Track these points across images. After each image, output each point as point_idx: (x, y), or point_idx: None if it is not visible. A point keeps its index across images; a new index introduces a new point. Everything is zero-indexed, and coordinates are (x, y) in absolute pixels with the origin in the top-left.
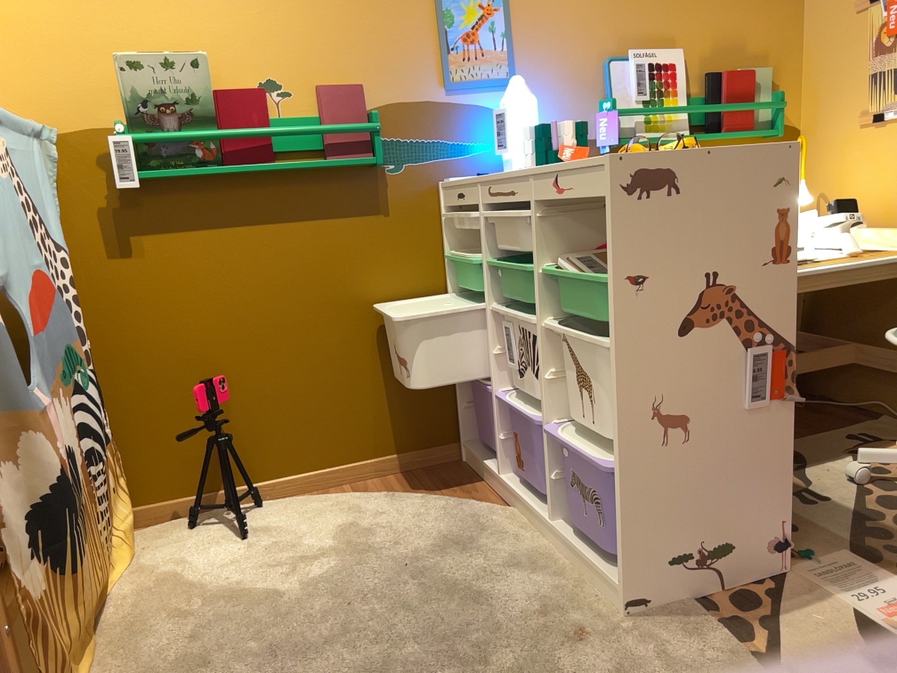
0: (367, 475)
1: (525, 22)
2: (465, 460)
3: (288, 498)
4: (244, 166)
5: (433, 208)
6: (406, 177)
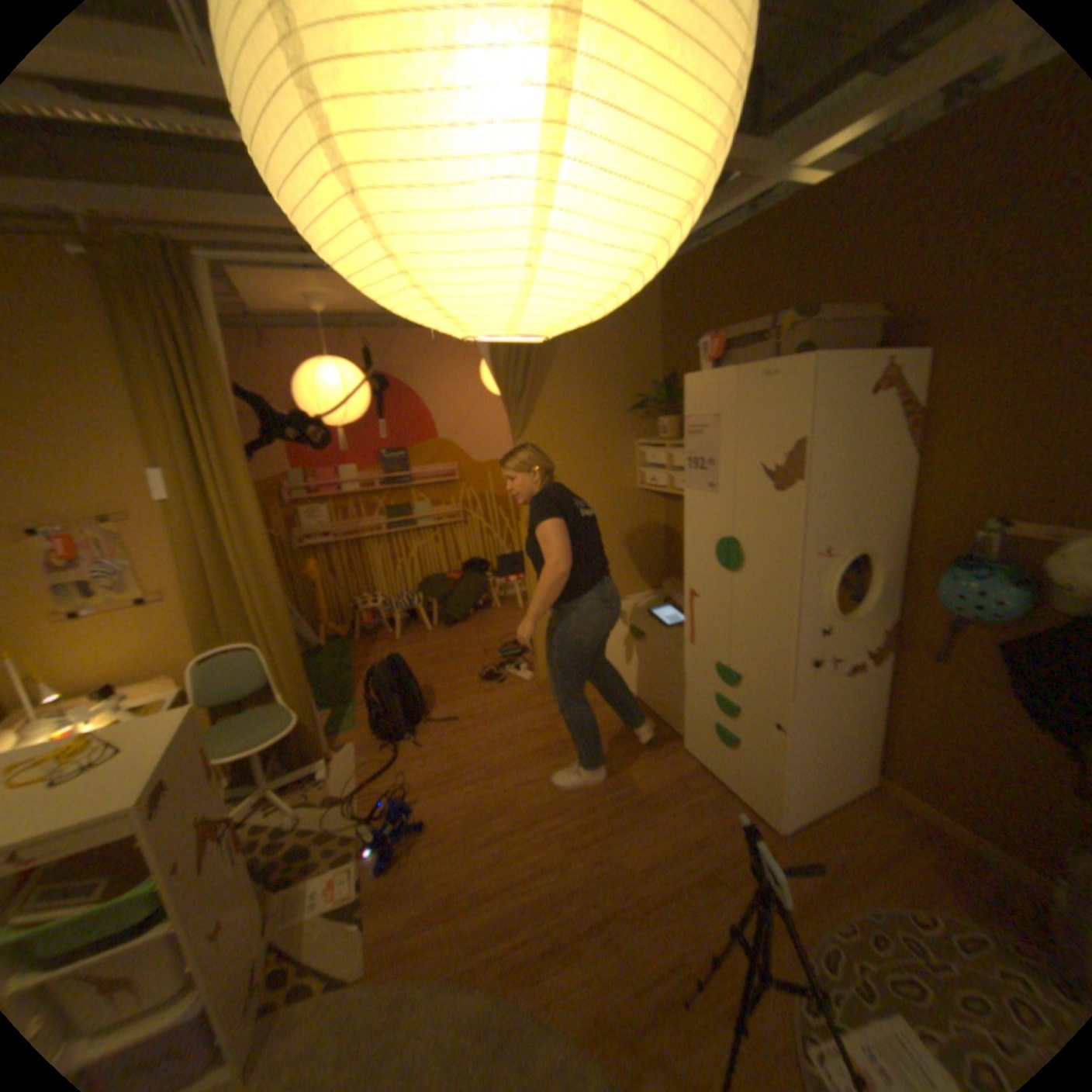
0: None
1: None
2: None
3: None
4: None
5: None
6: None
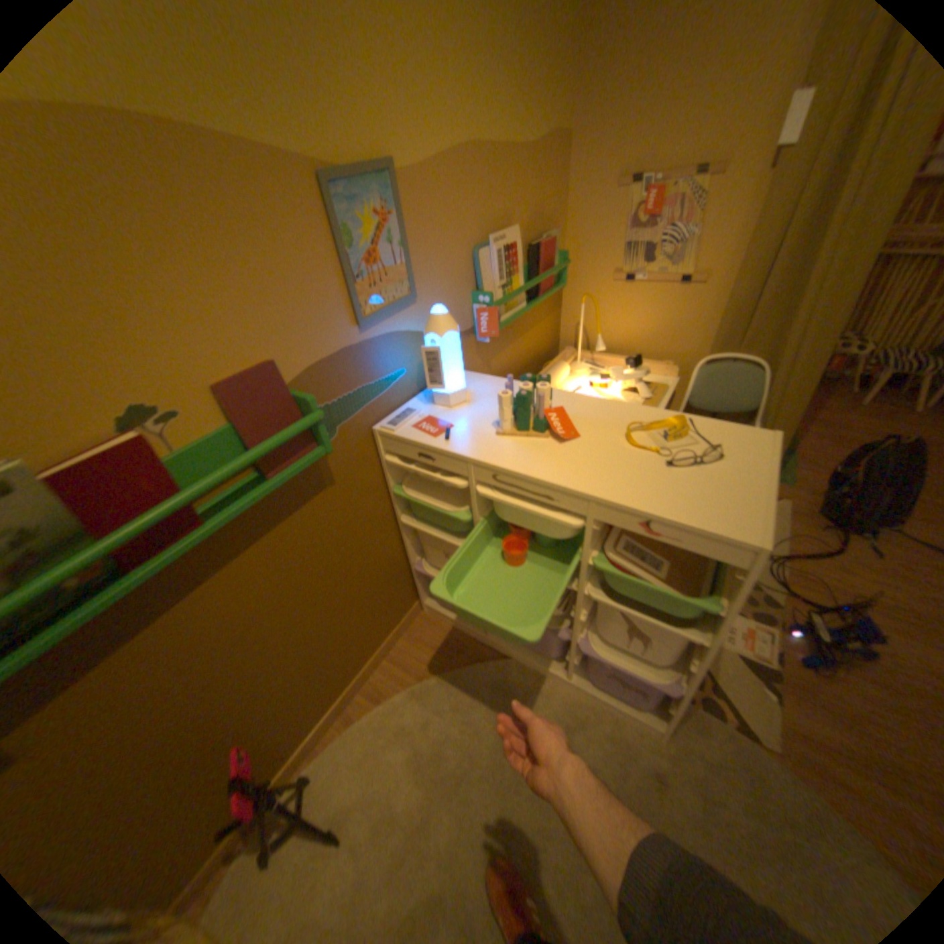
0: (368, 675)
1: (415, 223)
2: (427, 612)
3: (325, 750)
4: (164, 553)
5: (371, 453)
6: (343, 439)
